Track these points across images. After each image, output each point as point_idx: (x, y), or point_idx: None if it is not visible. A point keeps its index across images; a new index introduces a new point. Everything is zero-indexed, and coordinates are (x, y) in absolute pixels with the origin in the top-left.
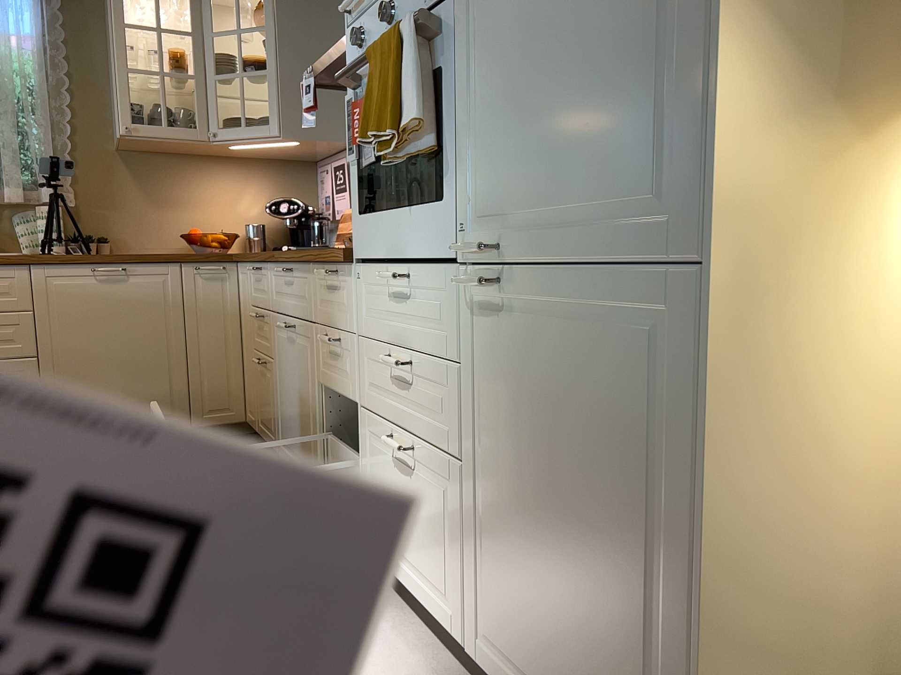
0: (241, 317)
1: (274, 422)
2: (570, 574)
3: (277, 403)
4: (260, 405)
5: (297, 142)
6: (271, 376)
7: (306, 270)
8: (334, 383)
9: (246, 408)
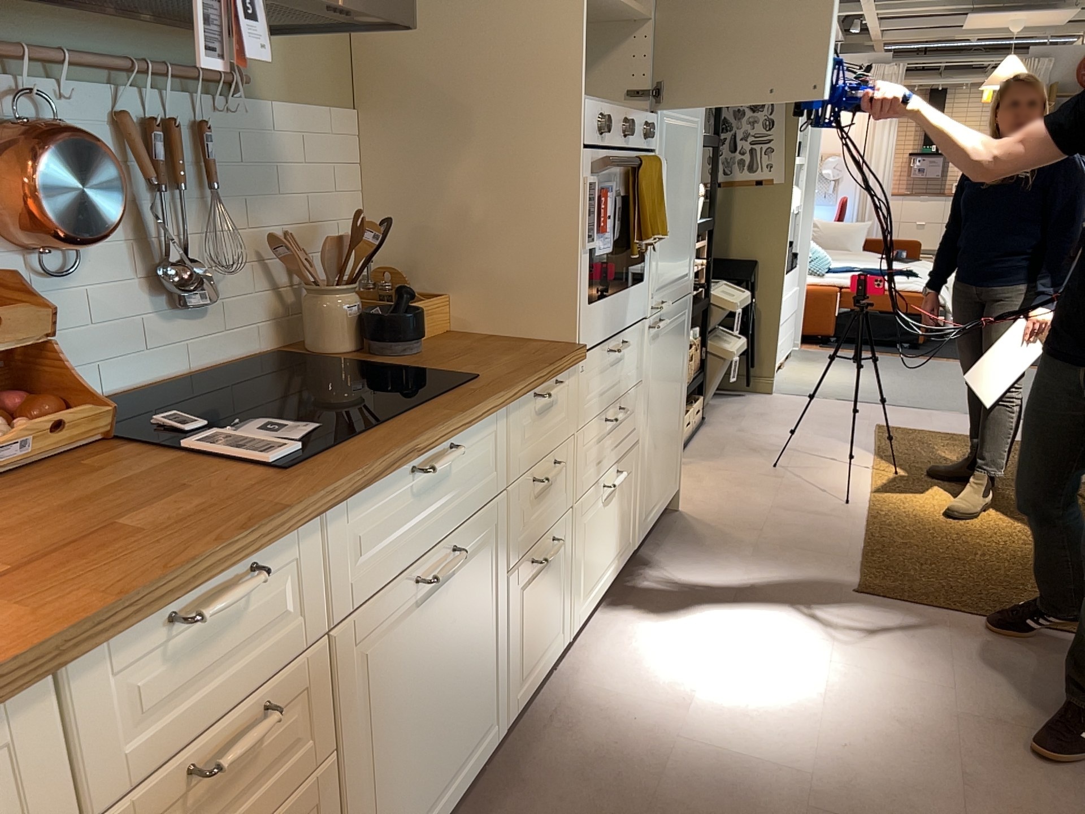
0: None
1: None
2: (665, 430)
3: None
4: None
5: None
6: (314, 813)
7: (494, 419)
8: (540, 526)
9: None
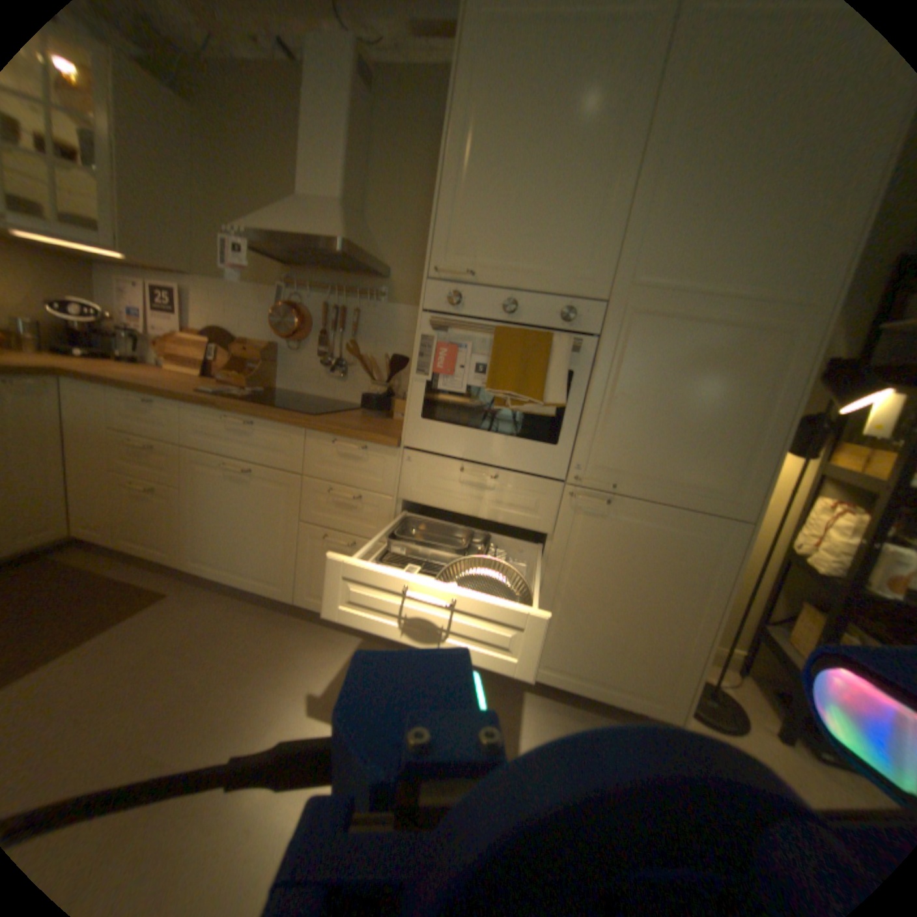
0: (64, 433)
1: (166, 542)
2: (628, 629)
3: (183, 527)
4: (124, 524)
5: (122, 255)
6: (165, 501)
7: (290, 431)
8: (337, 524)
9: (69, 523)
